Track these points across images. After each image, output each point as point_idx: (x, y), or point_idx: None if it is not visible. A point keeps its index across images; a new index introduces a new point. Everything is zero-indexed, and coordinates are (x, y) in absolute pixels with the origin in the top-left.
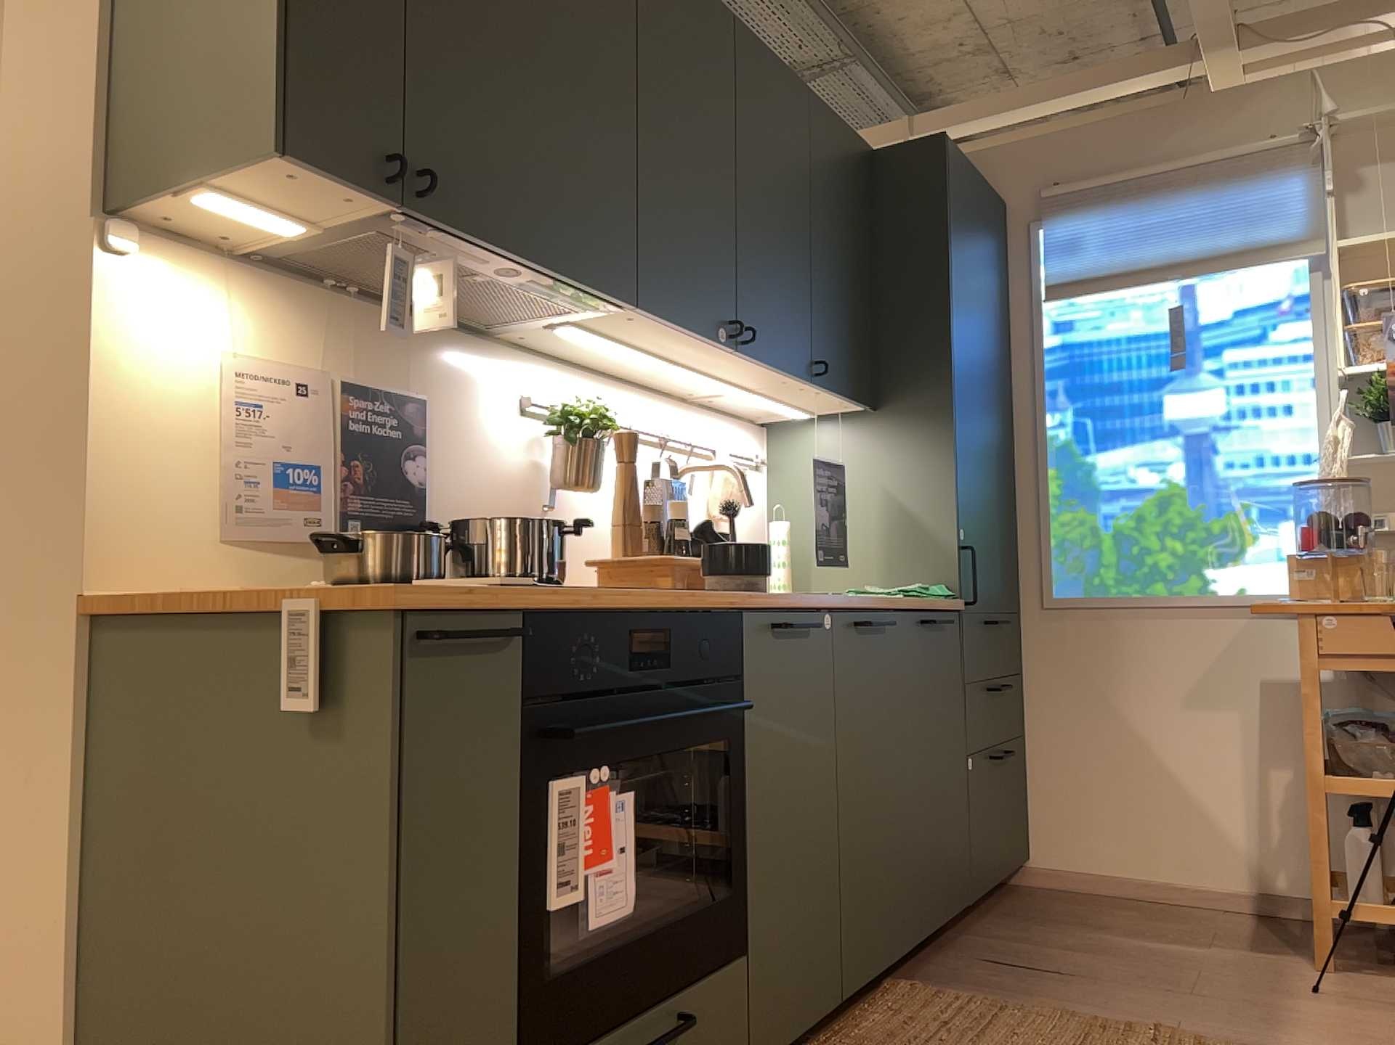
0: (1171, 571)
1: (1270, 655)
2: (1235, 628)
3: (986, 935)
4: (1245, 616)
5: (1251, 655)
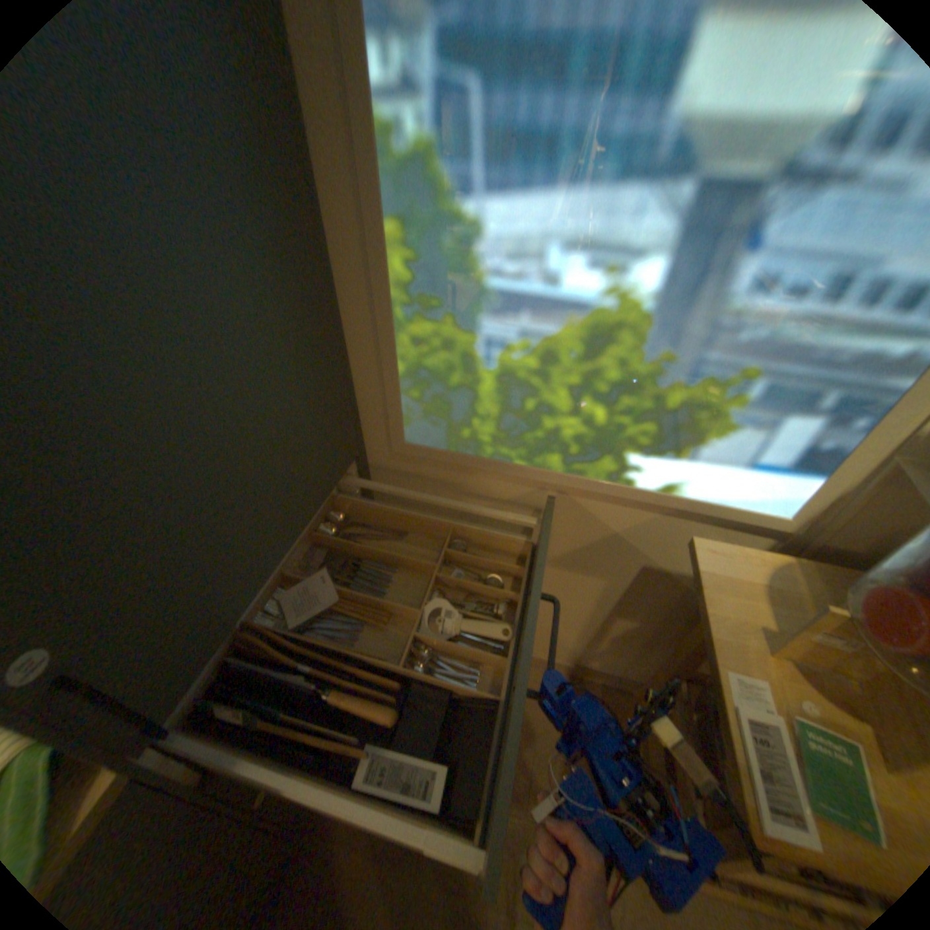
0: (579, 445)
1: (668, 552)
2: (639, 520)
3: (322, 835)
4: (659, 512)
5: (646, 547)
